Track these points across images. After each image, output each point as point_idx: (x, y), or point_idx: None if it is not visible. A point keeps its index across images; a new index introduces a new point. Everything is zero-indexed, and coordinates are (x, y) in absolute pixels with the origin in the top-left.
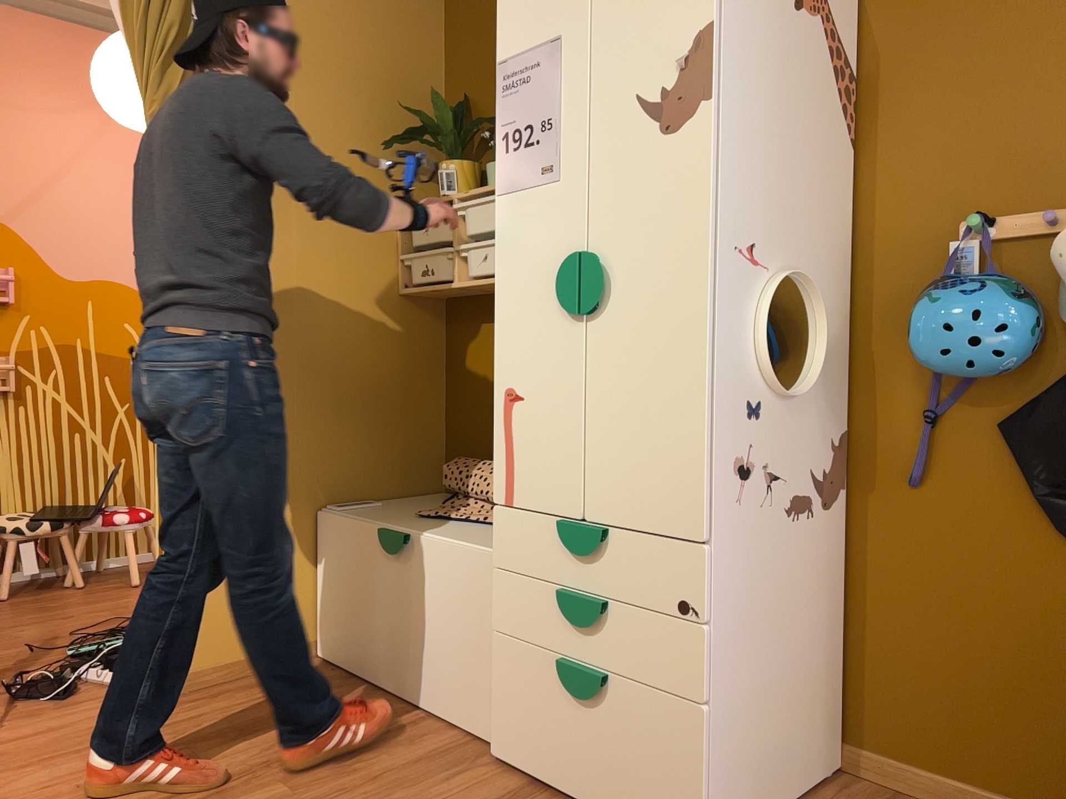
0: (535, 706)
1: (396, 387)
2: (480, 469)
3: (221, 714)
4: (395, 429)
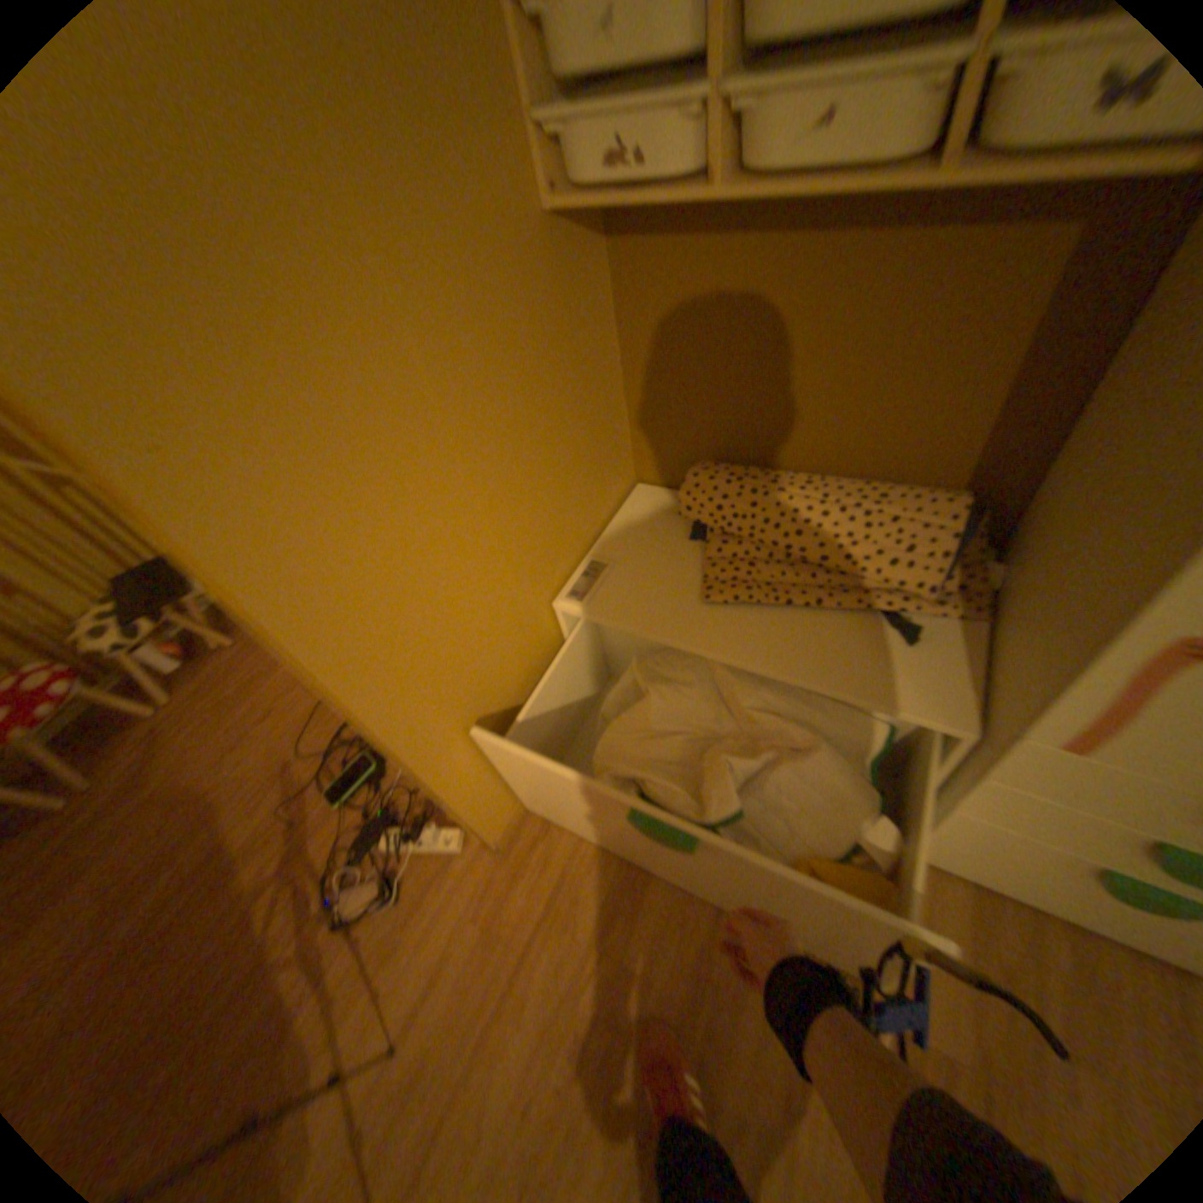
0: (1019, 865)
1: (576, 389)
2: (757, 503)
3: (582, 864)
4: (588, 447)
